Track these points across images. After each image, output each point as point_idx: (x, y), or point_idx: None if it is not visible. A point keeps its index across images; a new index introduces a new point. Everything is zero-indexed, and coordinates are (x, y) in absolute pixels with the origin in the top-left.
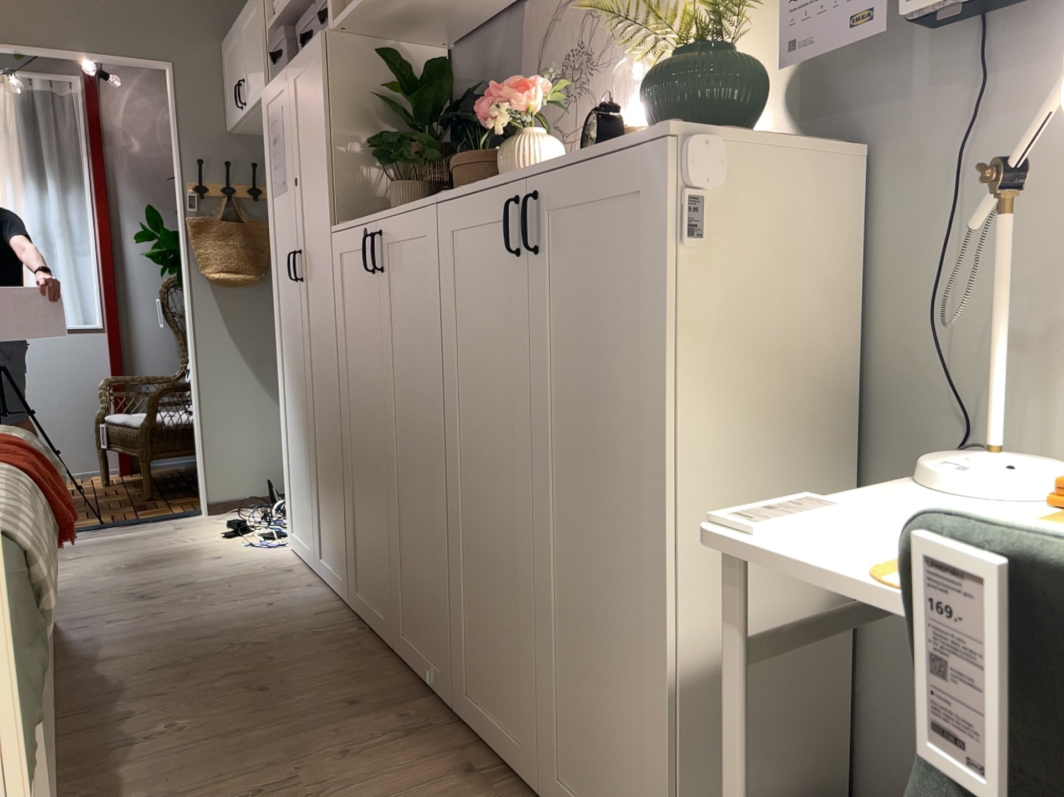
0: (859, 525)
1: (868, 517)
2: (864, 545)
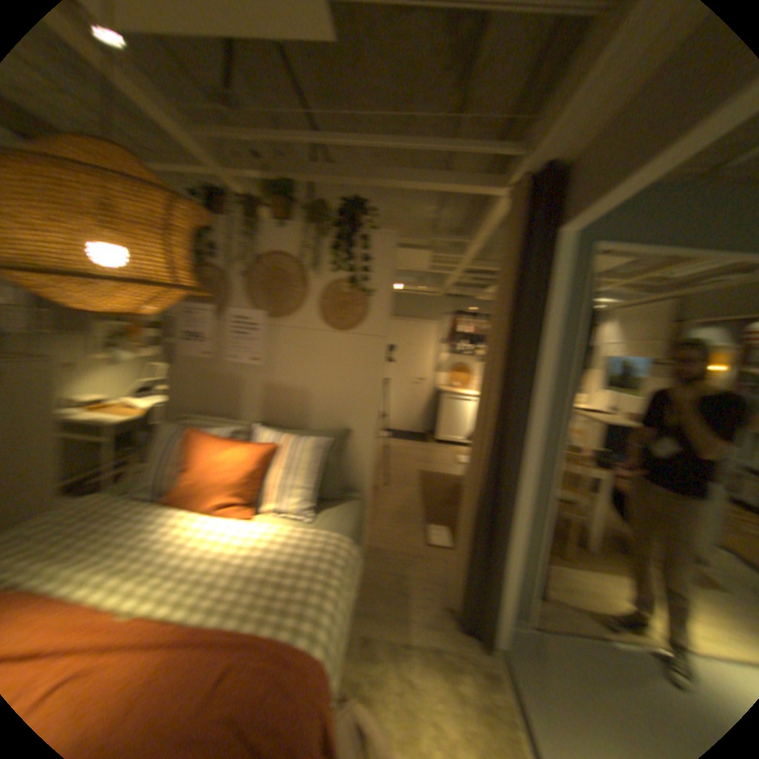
0: (89, 417)
1: (81, 417)
2: (99, 417)
